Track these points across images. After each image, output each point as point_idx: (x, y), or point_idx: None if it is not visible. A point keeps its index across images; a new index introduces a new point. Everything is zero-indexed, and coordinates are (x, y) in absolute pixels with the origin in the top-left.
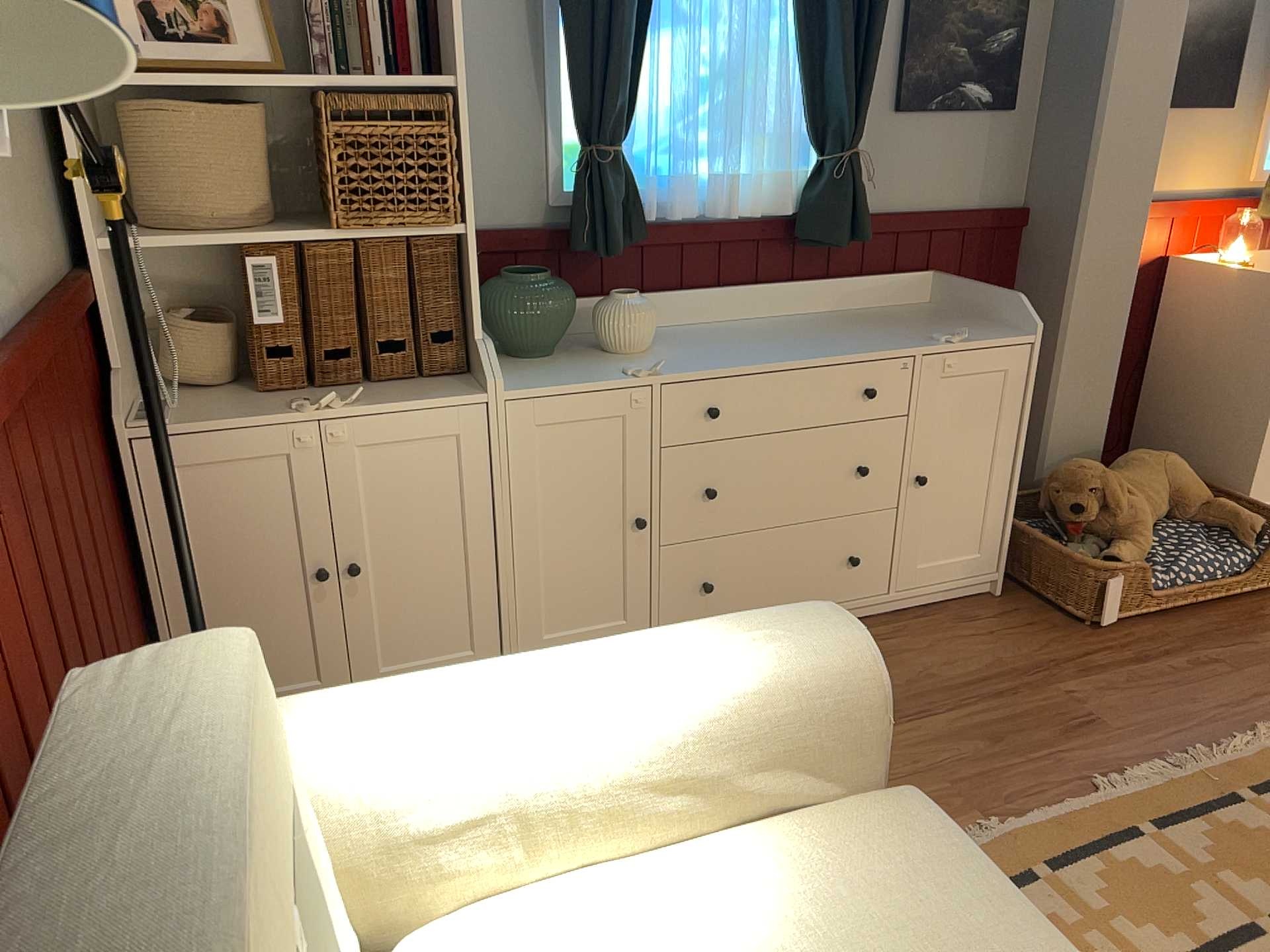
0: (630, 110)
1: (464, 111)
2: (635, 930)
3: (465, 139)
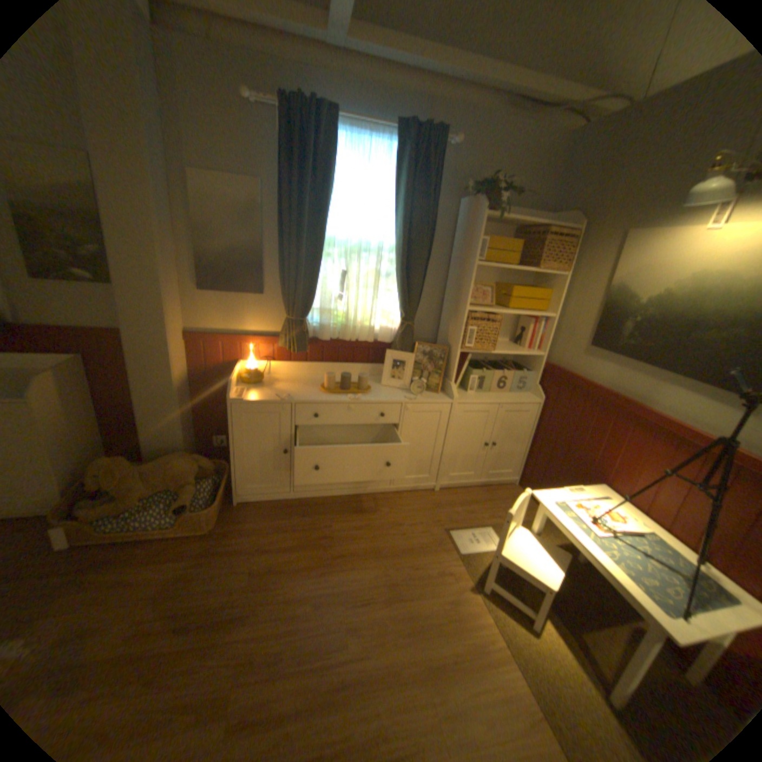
0: None
1: None
2: None
3: None
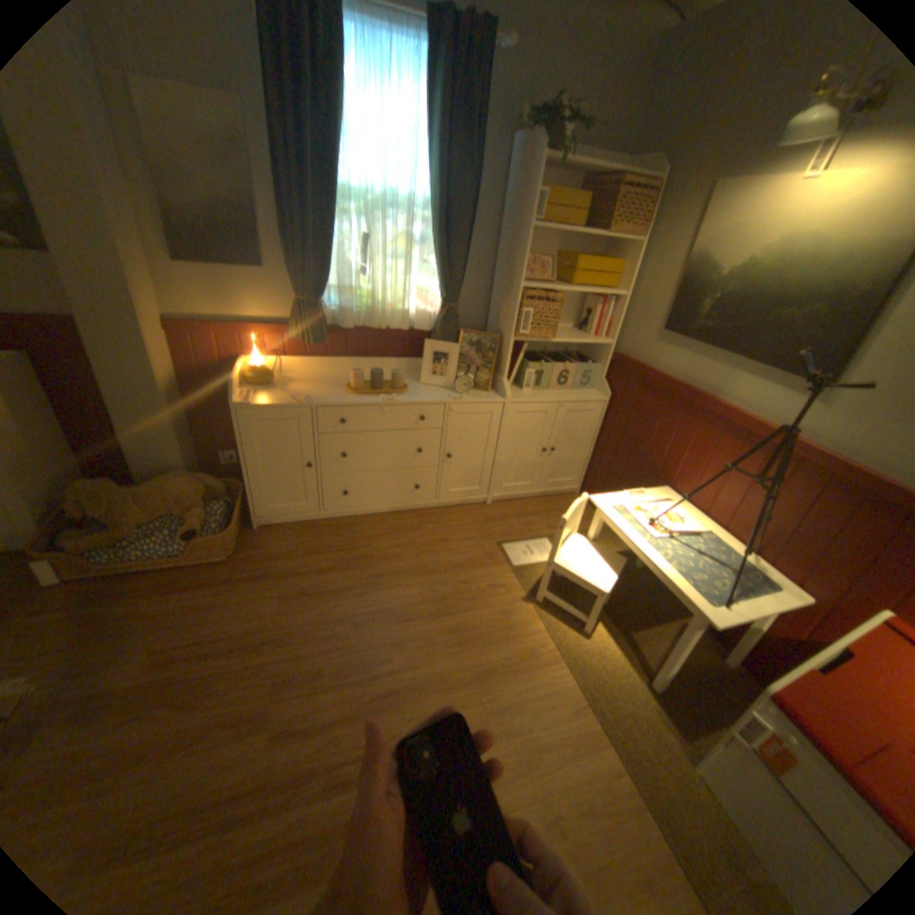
0: None
1: None
2: None
3: None
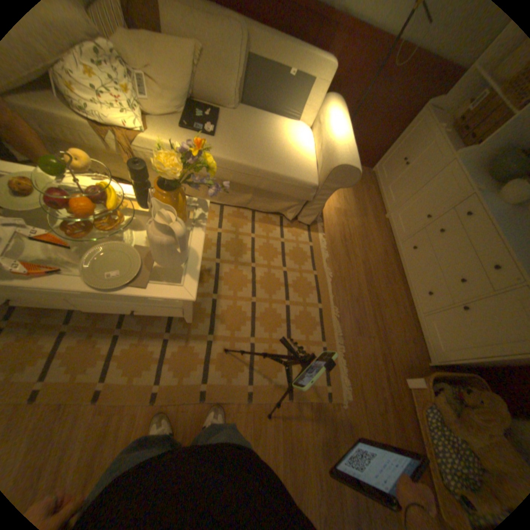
0: None
1: None
2: (301, 143)
3: None
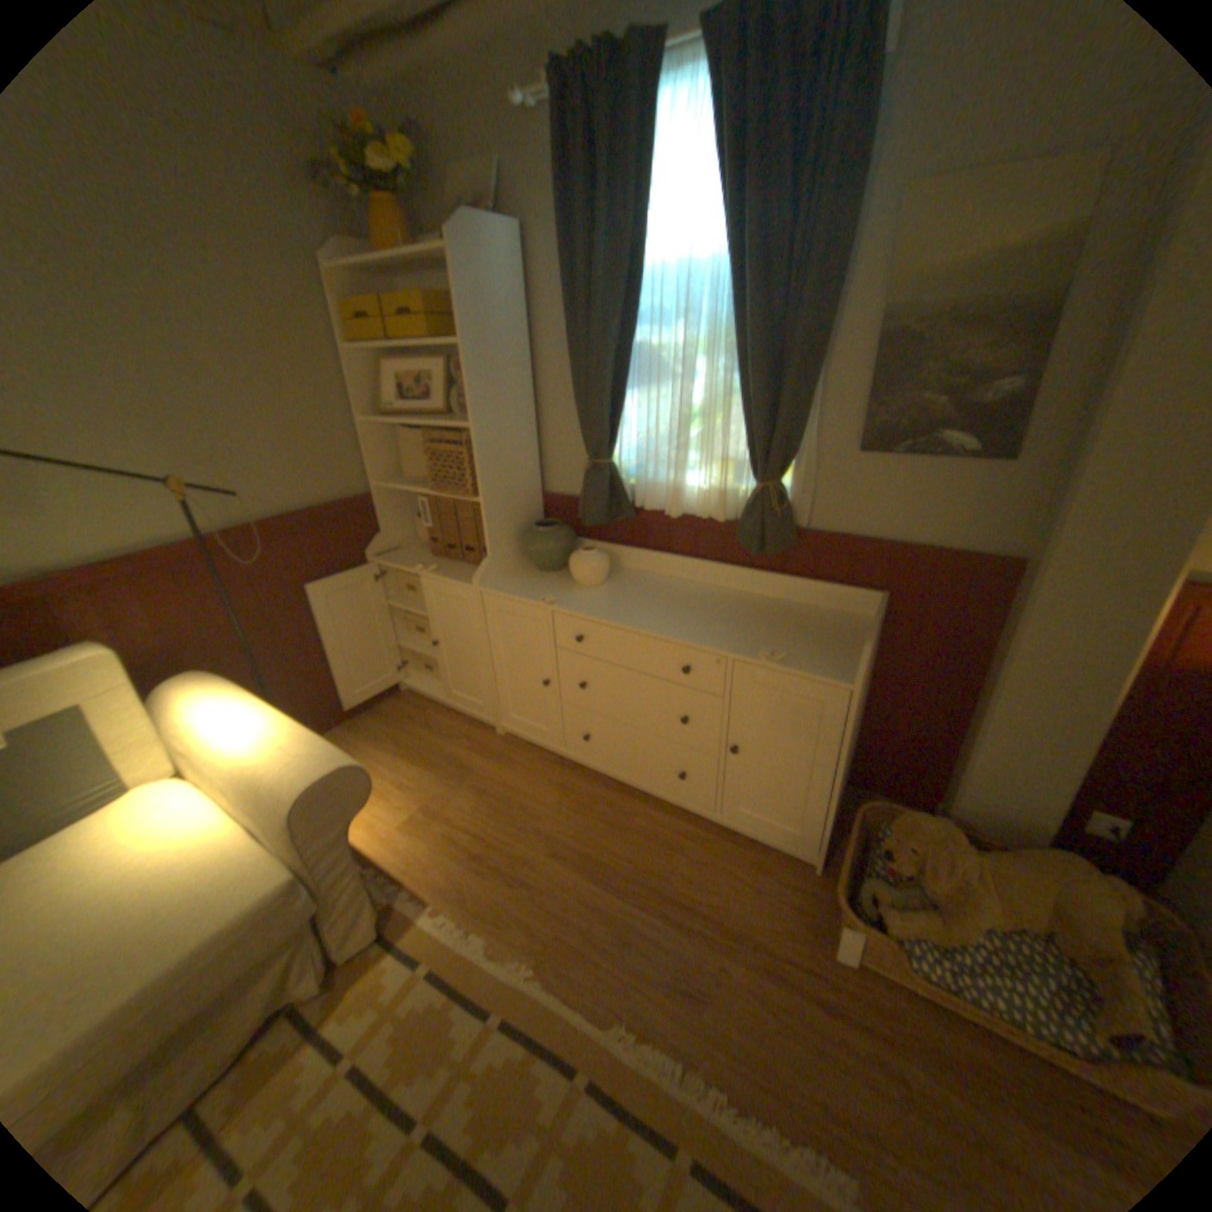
0: (612, 438)
1: (474, 440)
2: (165, 831)
3: (476, 454)
